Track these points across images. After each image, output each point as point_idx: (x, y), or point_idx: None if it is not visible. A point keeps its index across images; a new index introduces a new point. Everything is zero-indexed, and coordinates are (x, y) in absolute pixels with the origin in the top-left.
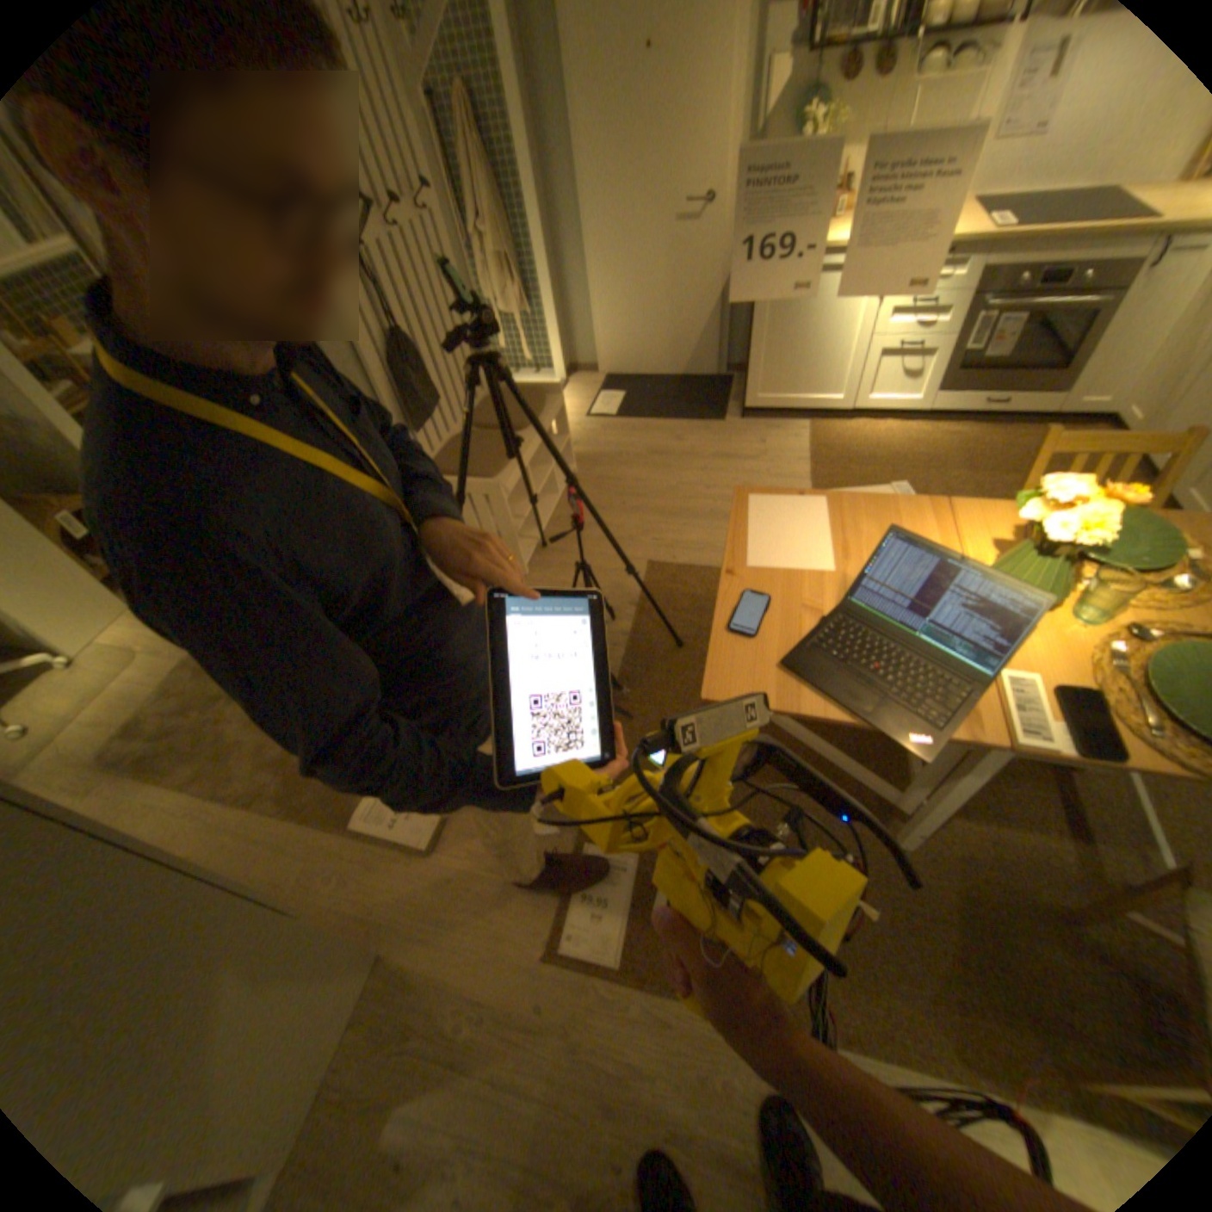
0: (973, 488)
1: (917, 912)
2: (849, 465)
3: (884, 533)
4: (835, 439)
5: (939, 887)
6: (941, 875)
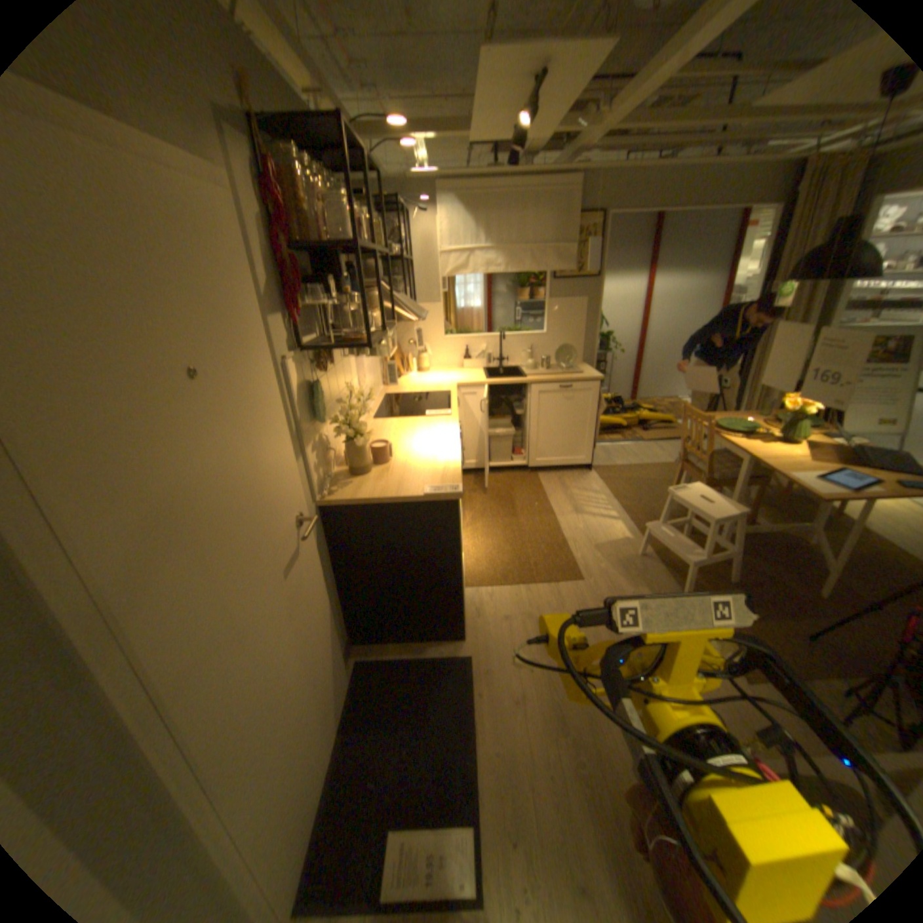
0: (533, 517)
1: (834, 542)
2: (528, 563)
3: (800, 460)
4: (492, 572)
5: (815, 537)
6: (809, 536)
